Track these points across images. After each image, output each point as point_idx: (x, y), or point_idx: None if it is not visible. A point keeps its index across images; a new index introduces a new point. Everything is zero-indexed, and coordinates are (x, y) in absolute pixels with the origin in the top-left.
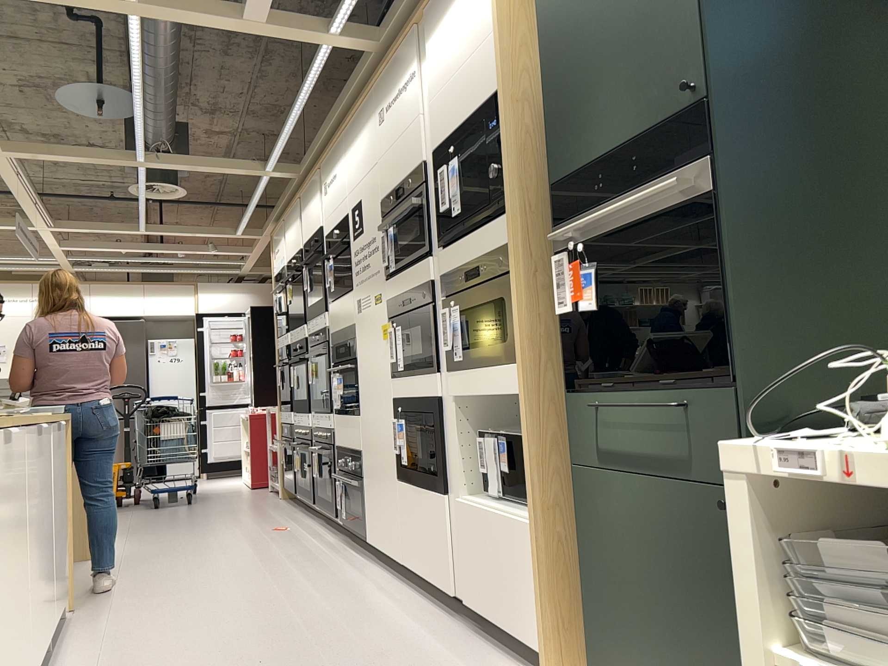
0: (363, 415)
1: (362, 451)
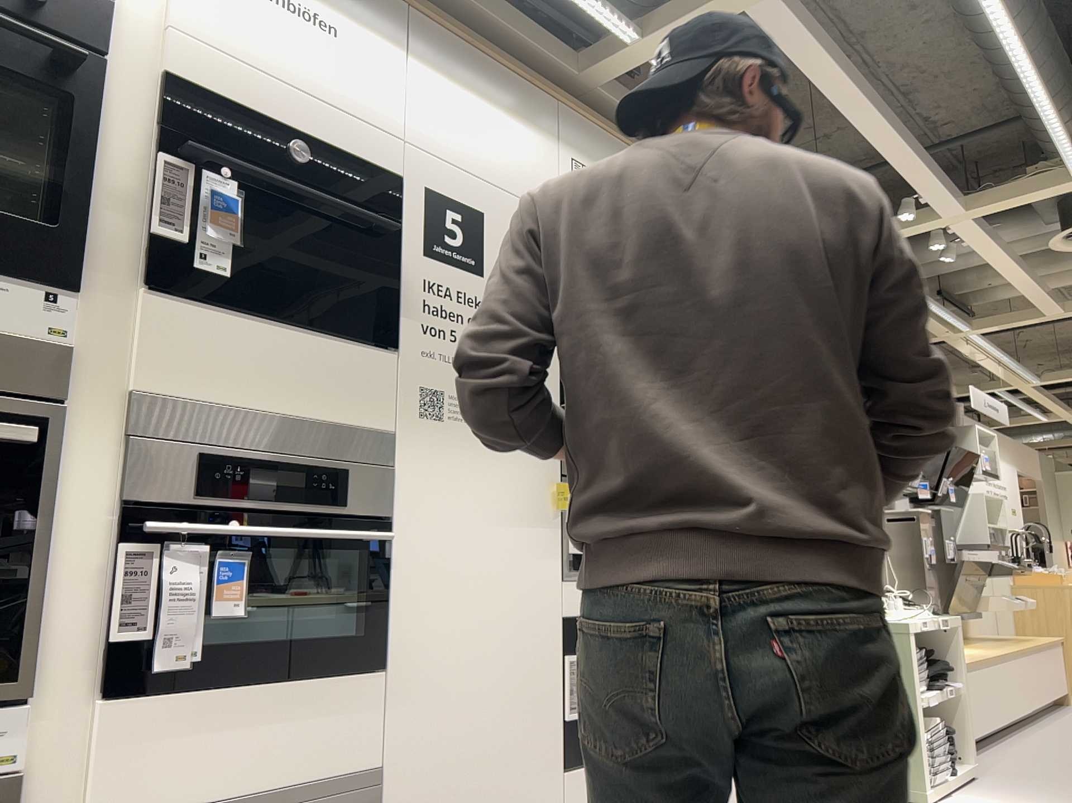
0: (412, 665)
1: (388, 764)
